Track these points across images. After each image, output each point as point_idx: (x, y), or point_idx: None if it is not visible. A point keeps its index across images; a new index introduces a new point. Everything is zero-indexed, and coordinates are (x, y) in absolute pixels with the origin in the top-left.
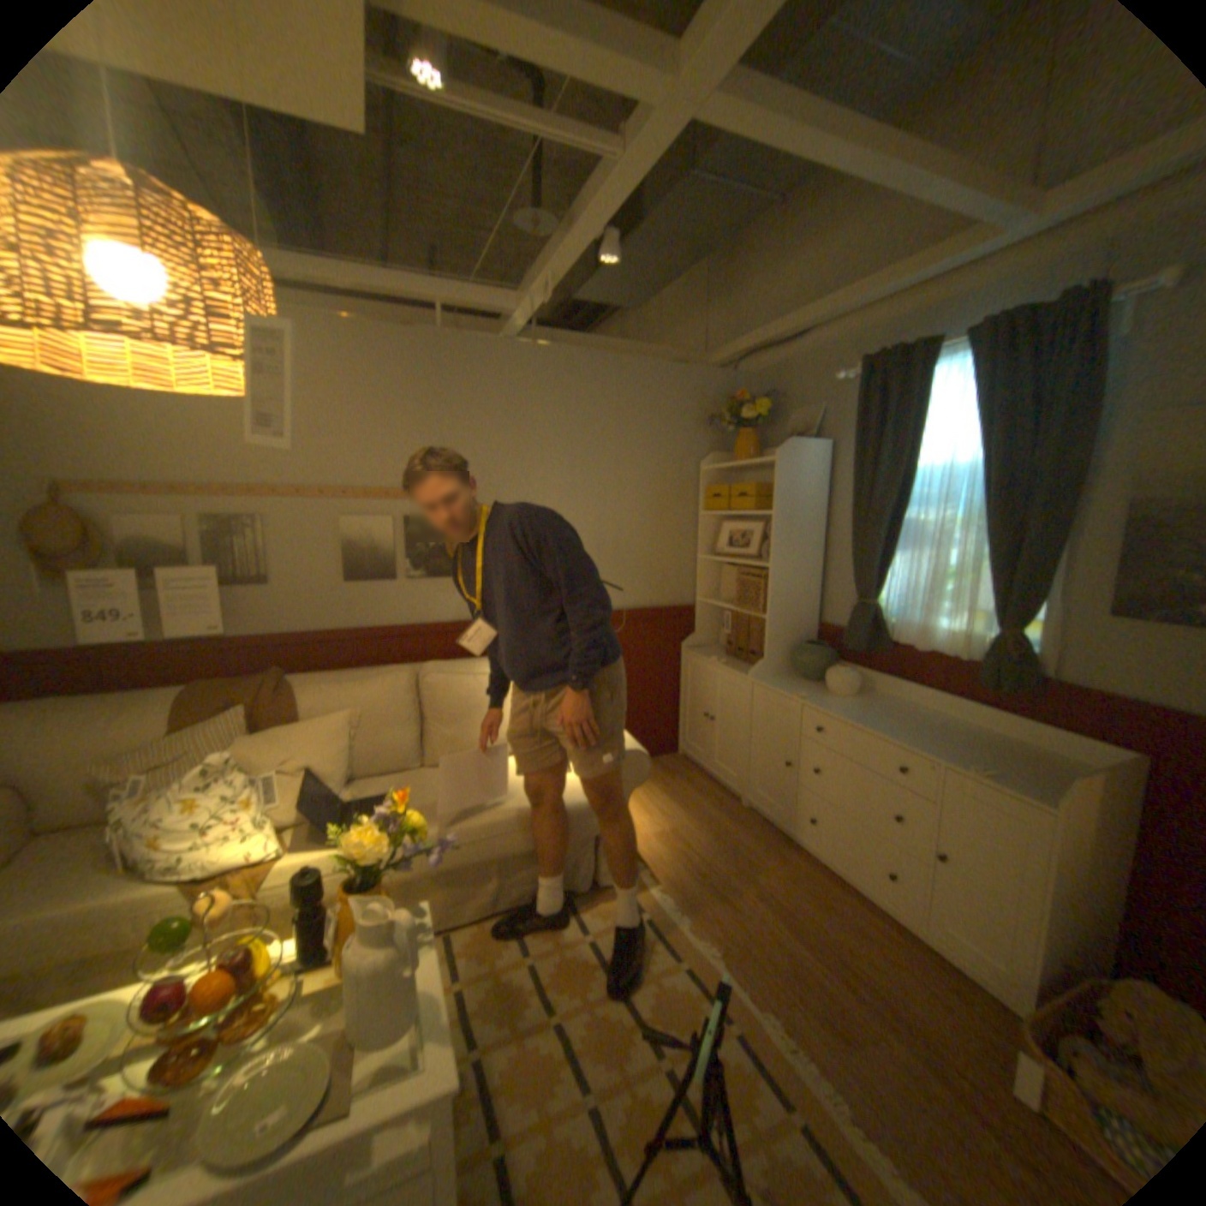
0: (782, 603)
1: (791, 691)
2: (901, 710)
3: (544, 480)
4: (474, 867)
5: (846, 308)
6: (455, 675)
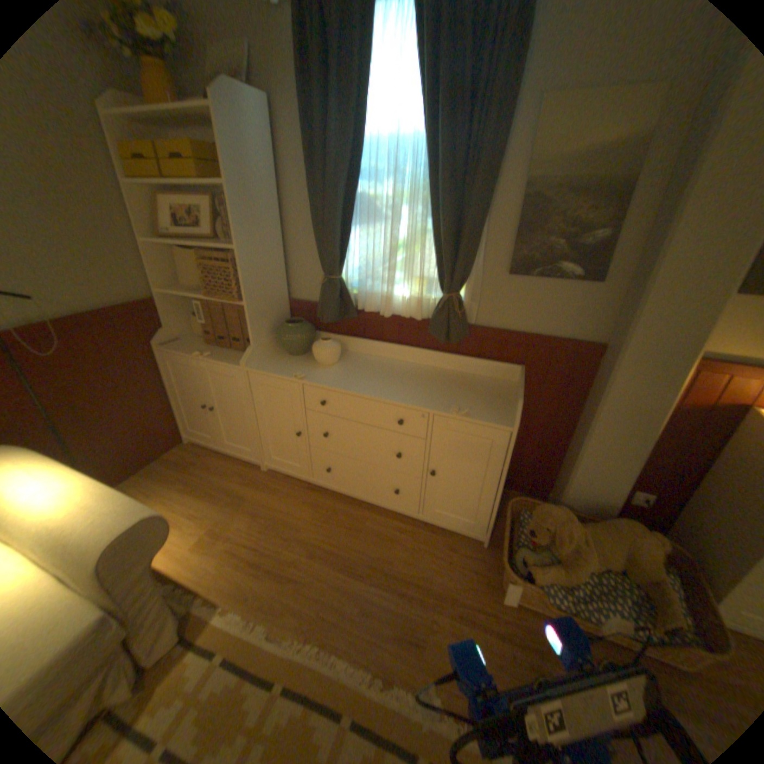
0: (257, 287)
1: (288, 372)
2: (375, 365)
3: None
4: None
5: None
6: None
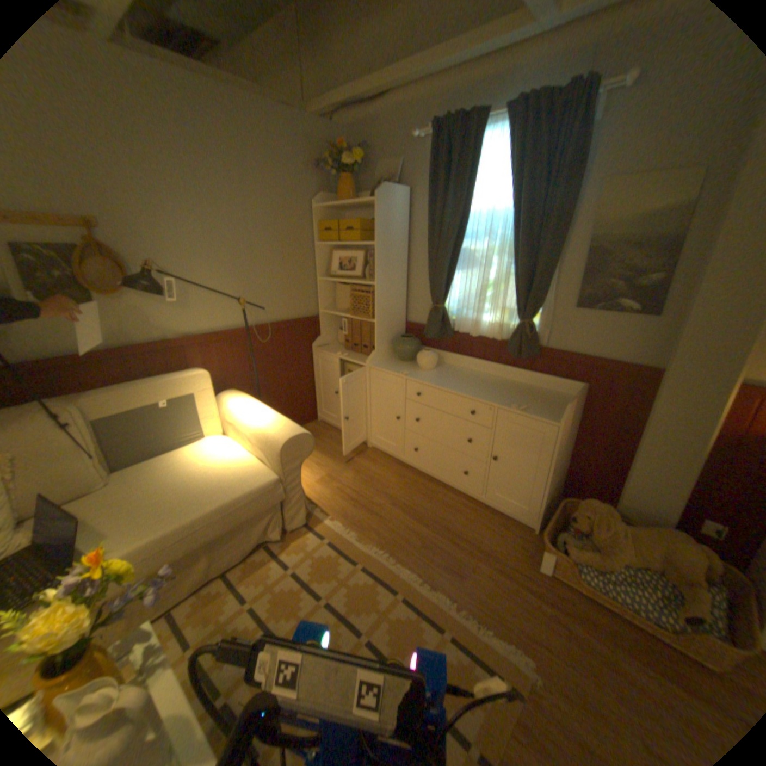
0: (385, 311)
1: (396, 371)
2: (462, 374)
3: (176, 208)
4: (181, 556)
5: (418, 75)
6: (121, 400)
